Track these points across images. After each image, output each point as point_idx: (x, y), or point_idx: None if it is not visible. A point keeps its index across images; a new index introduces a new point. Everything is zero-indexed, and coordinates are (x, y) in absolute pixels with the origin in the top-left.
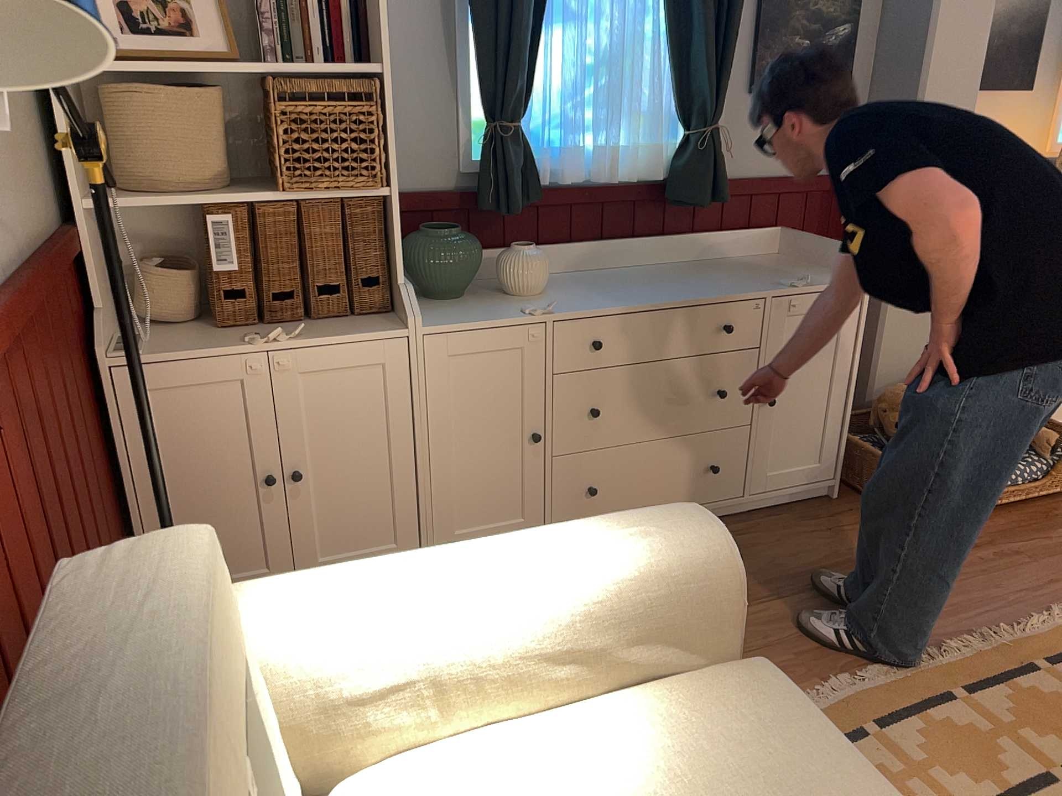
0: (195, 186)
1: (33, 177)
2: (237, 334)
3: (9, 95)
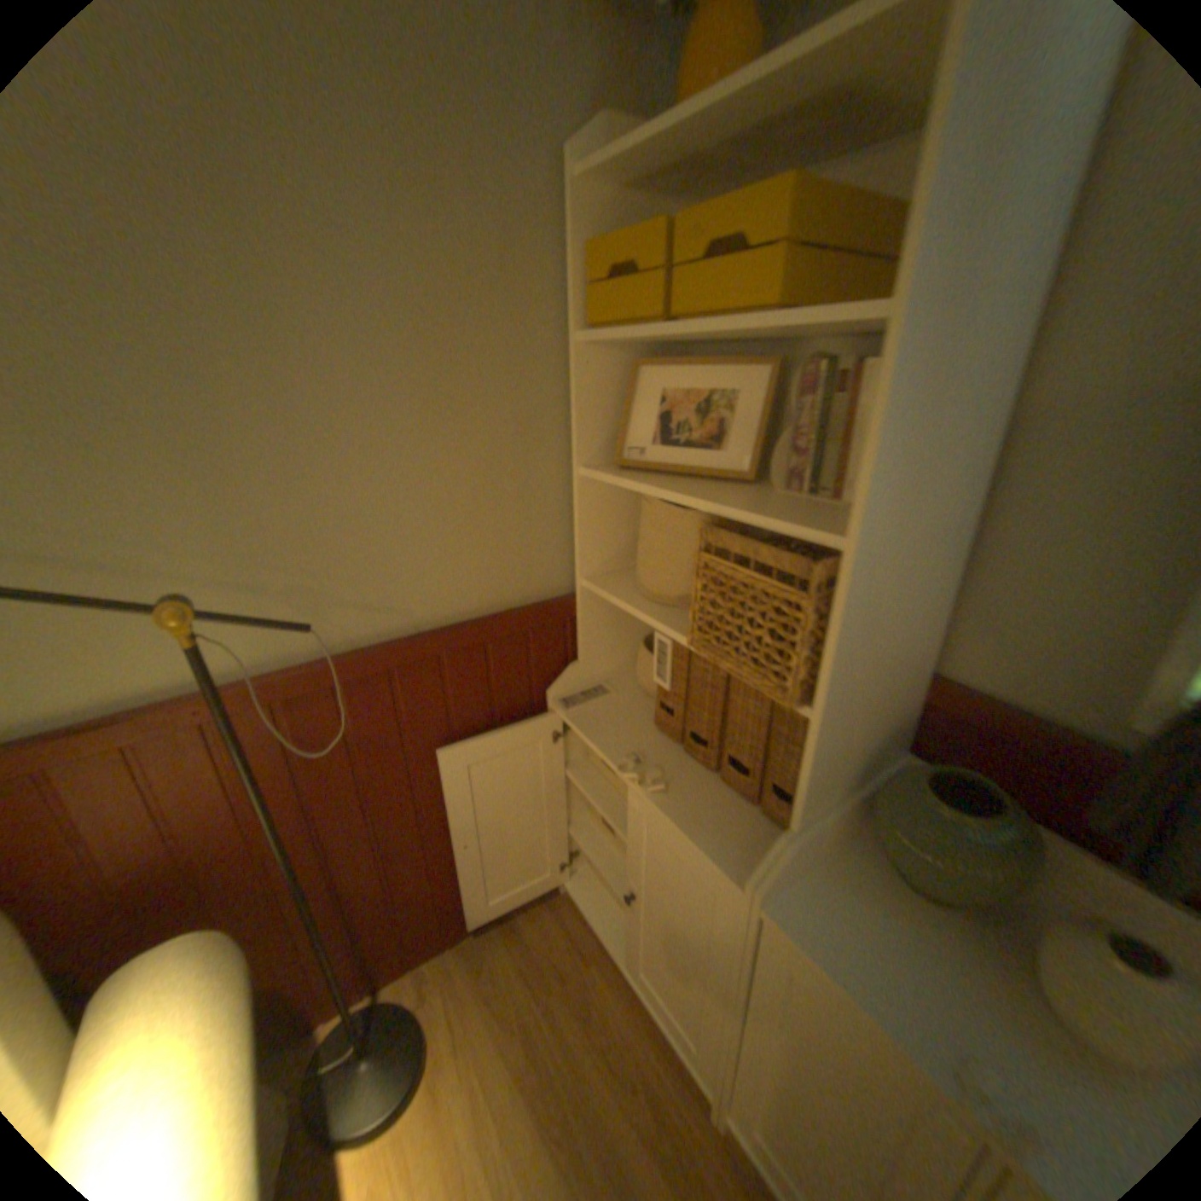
0: (664, 596)
1: (518, 558)
2: (656, 742)
3: (492, 497)
